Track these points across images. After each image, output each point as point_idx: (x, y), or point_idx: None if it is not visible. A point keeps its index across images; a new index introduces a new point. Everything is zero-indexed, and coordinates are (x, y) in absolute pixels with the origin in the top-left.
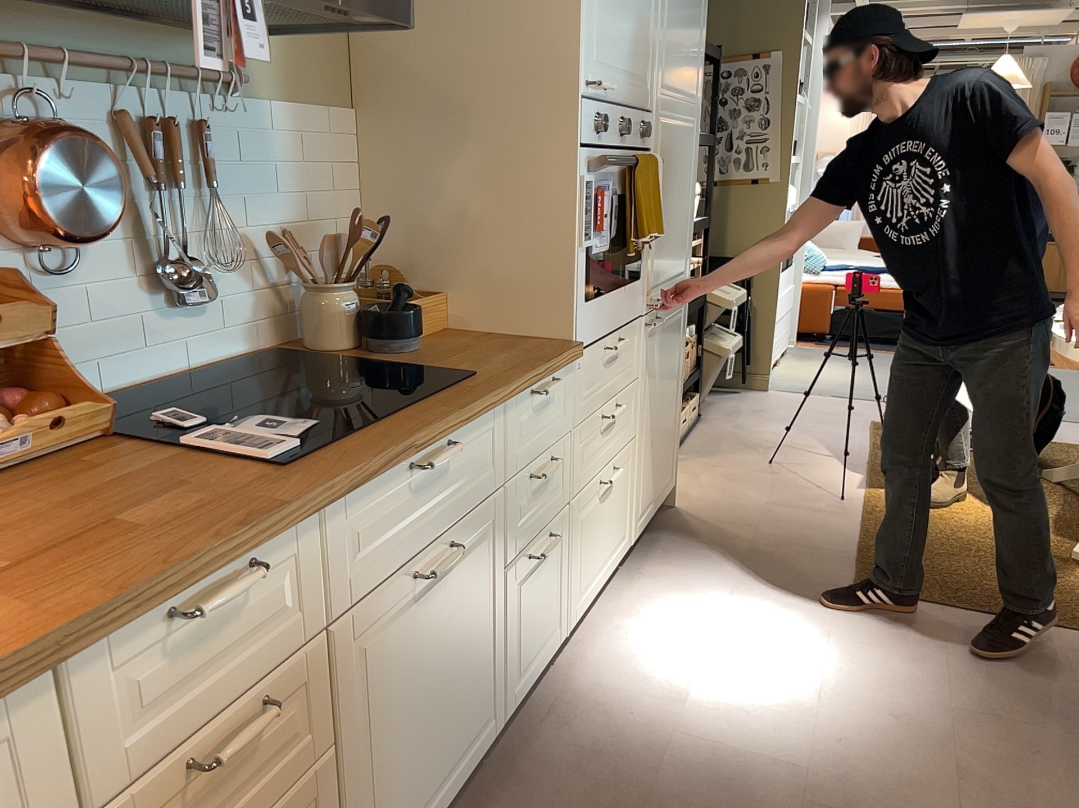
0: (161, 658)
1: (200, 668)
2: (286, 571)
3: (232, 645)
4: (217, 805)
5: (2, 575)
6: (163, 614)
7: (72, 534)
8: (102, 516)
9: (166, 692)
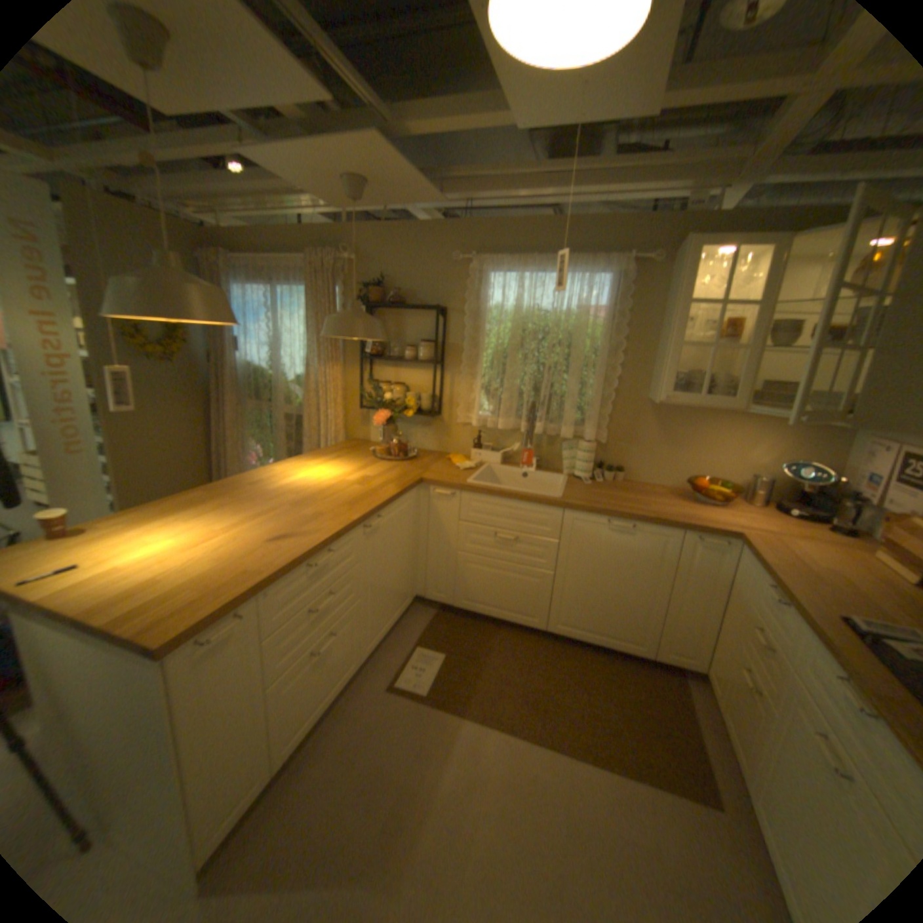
0: (773, 598)
1: (775, 615)
2: (797, 629)
3: (780, 623)
4: (761, 658)
5: (807, 569)
6: (775, 586)
7: (827, 583)
8: (837, 591)
9: (770, 607)
